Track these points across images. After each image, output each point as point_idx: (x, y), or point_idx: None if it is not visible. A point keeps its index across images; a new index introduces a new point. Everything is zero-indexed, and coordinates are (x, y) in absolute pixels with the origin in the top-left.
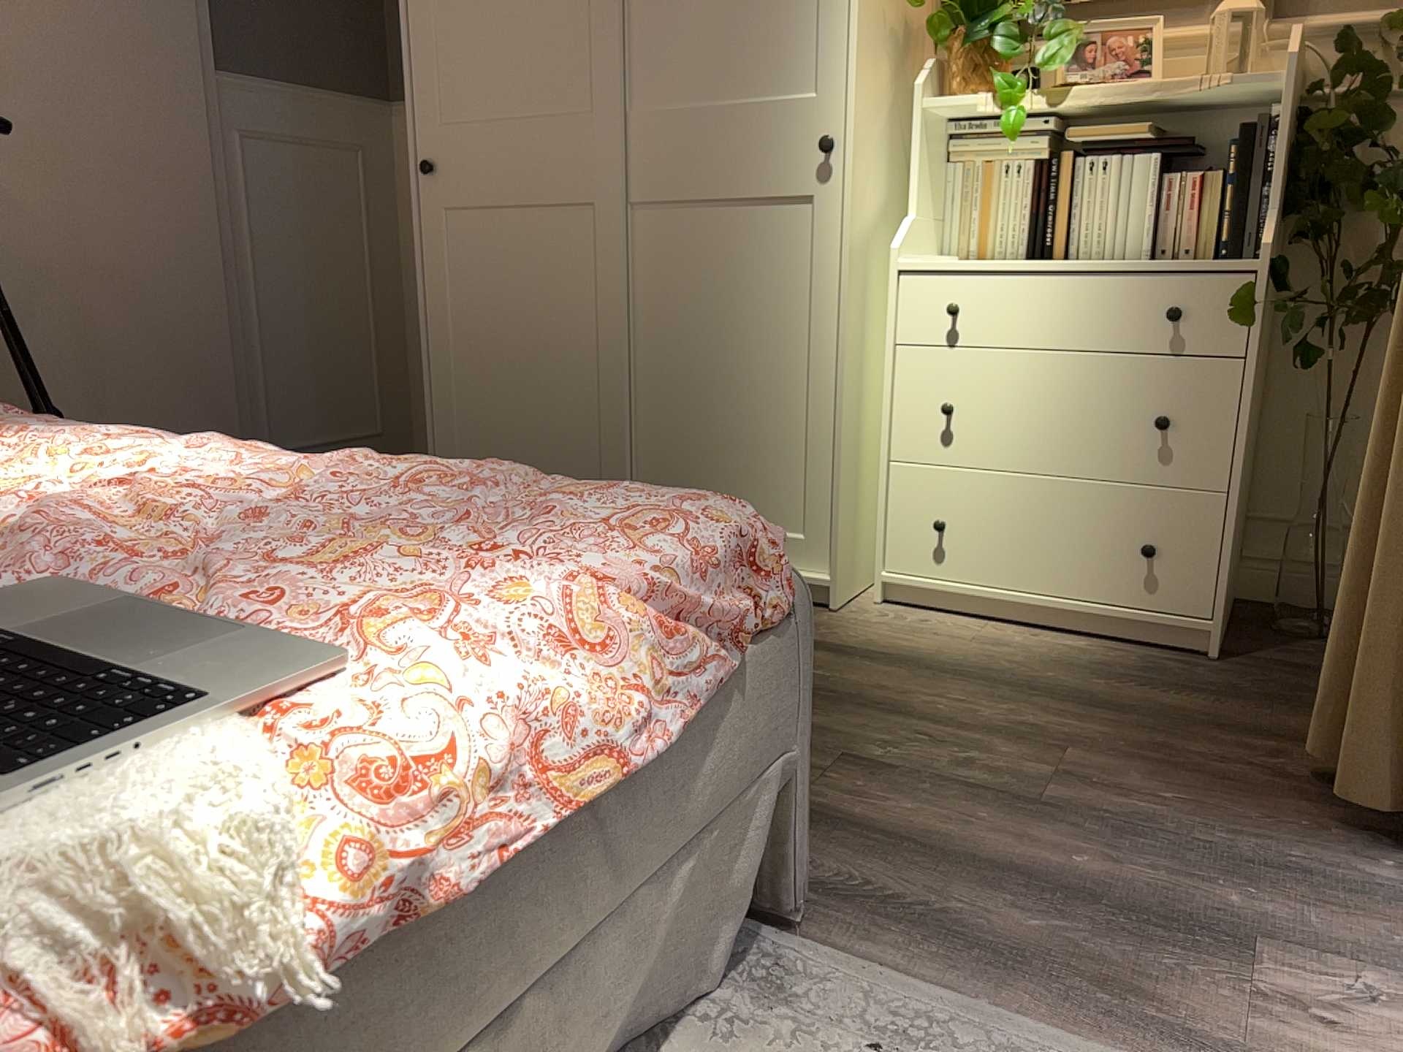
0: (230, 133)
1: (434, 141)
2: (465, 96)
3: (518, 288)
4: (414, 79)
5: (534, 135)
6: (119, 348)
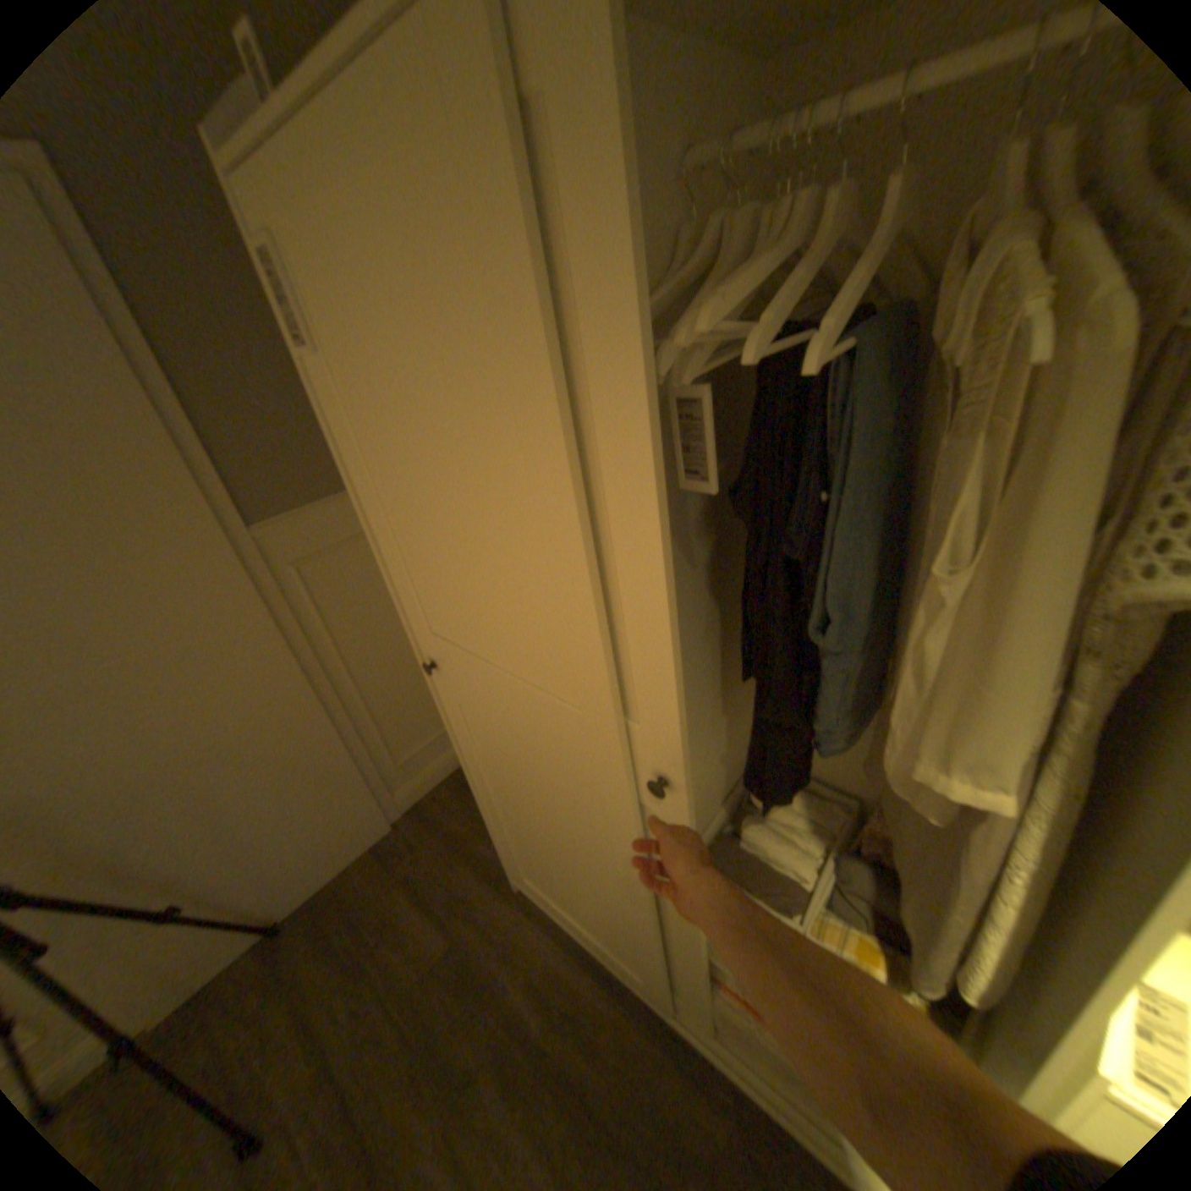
0: (279, 570)
1: (428, 644)
2: (442, 617)
3: (535, 798)
4: (392, 581)
5: (519, 694)
6: (227, 797)
